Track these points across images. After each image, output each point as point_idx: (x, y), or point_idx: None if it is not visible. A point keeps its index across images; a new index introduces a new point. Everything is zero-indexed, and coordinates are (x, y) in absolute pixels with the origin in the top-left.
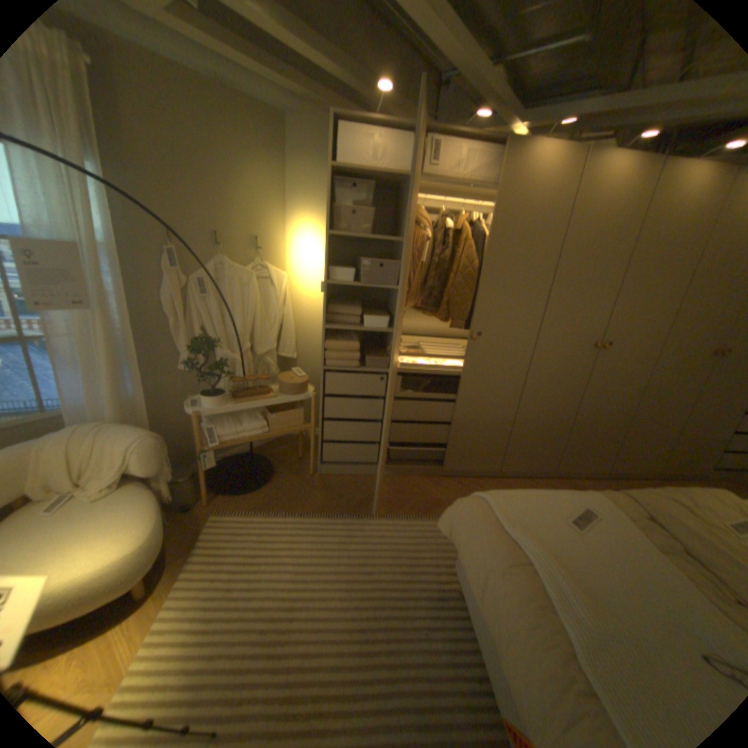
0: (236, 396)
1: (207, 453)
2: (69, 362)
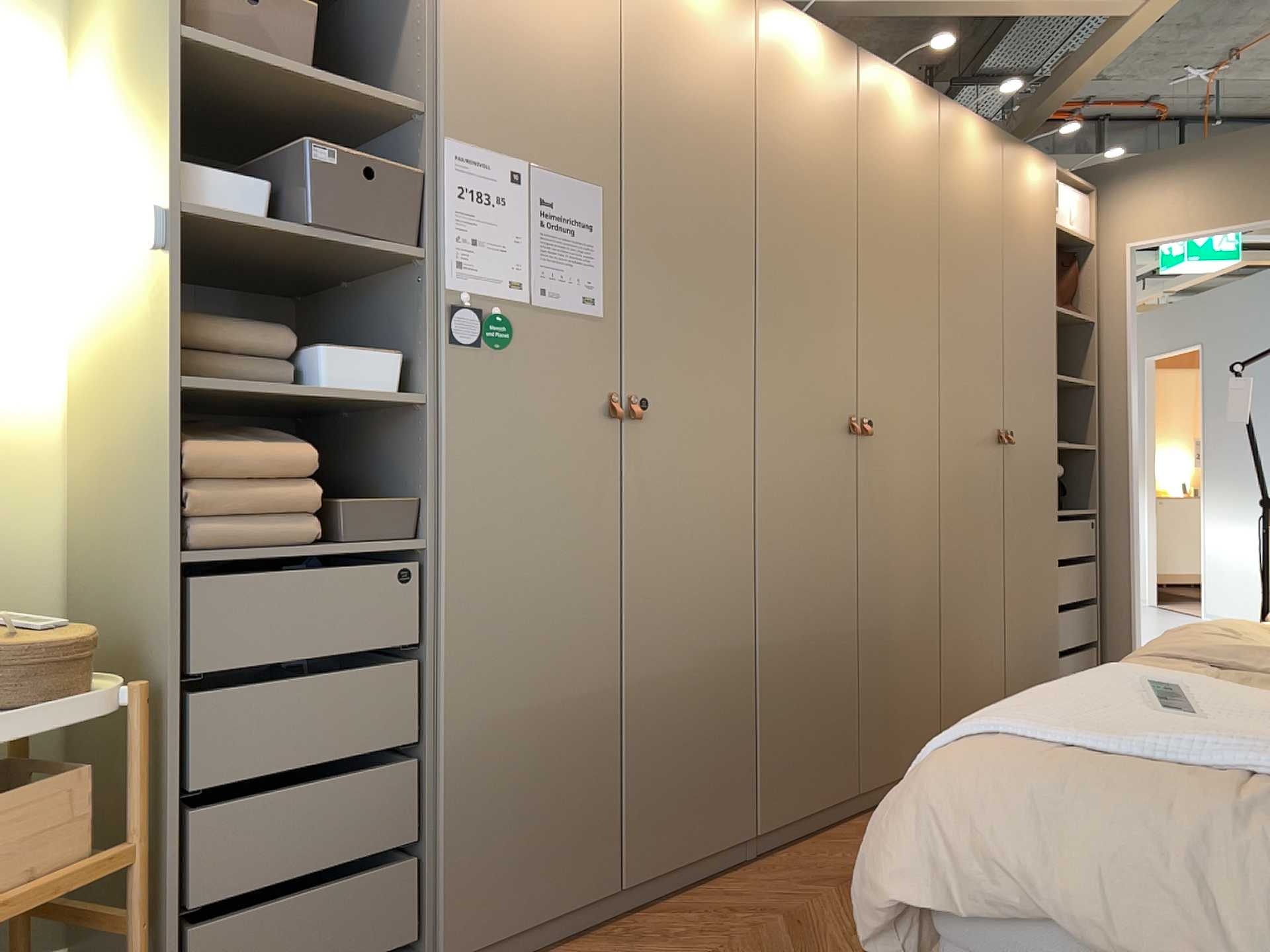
0: None
1: None
2: None
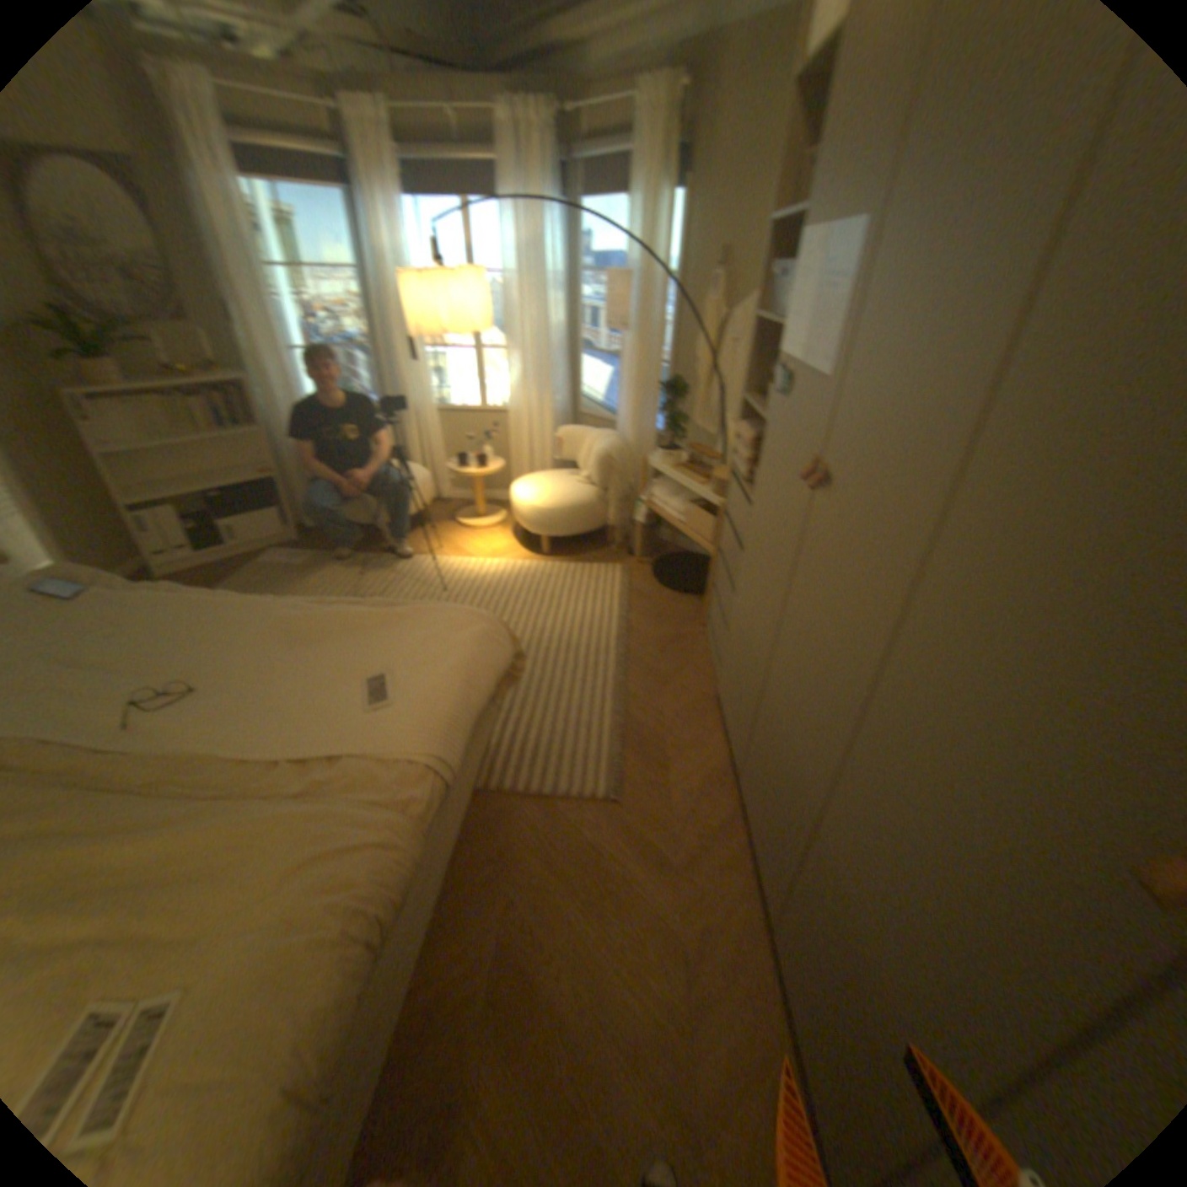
0: (683, 465)
1: (640, 506)
2: (622, 379)
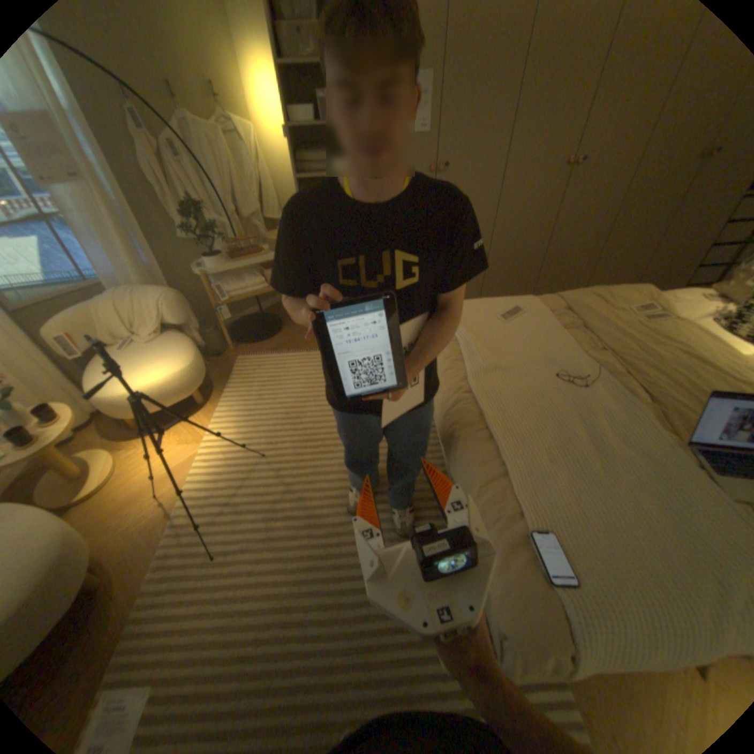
0: (233, 257)
1: (221, 307)
2: (87, 235)
